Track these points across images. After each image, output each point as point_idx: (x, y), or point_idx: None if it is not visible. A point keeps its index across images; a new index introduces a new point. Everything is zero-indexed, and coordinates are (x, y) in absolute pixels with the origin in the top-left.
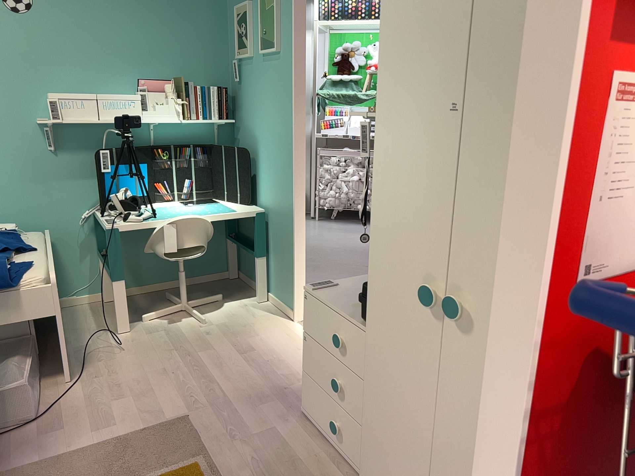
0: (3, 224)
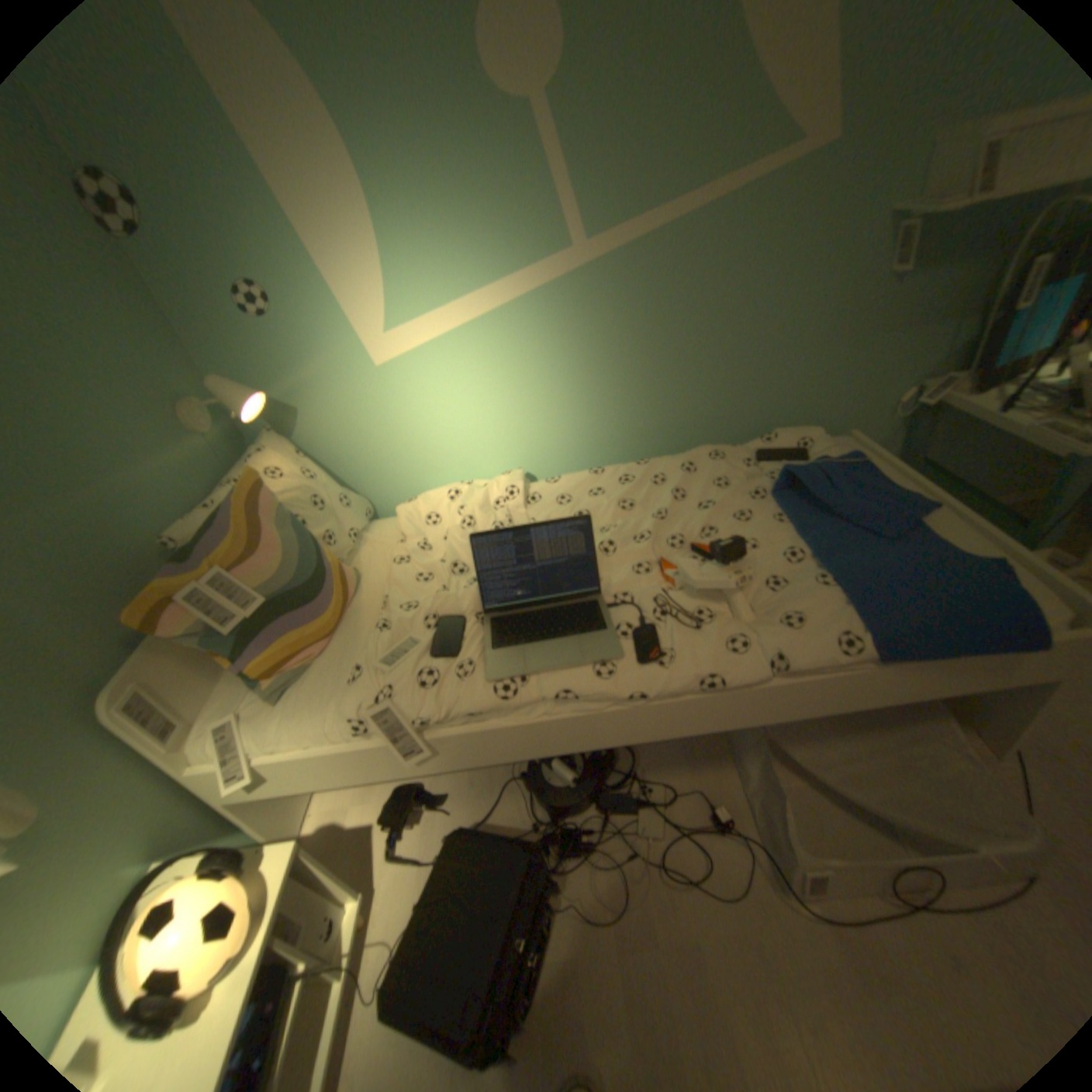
0: (803, 429)
